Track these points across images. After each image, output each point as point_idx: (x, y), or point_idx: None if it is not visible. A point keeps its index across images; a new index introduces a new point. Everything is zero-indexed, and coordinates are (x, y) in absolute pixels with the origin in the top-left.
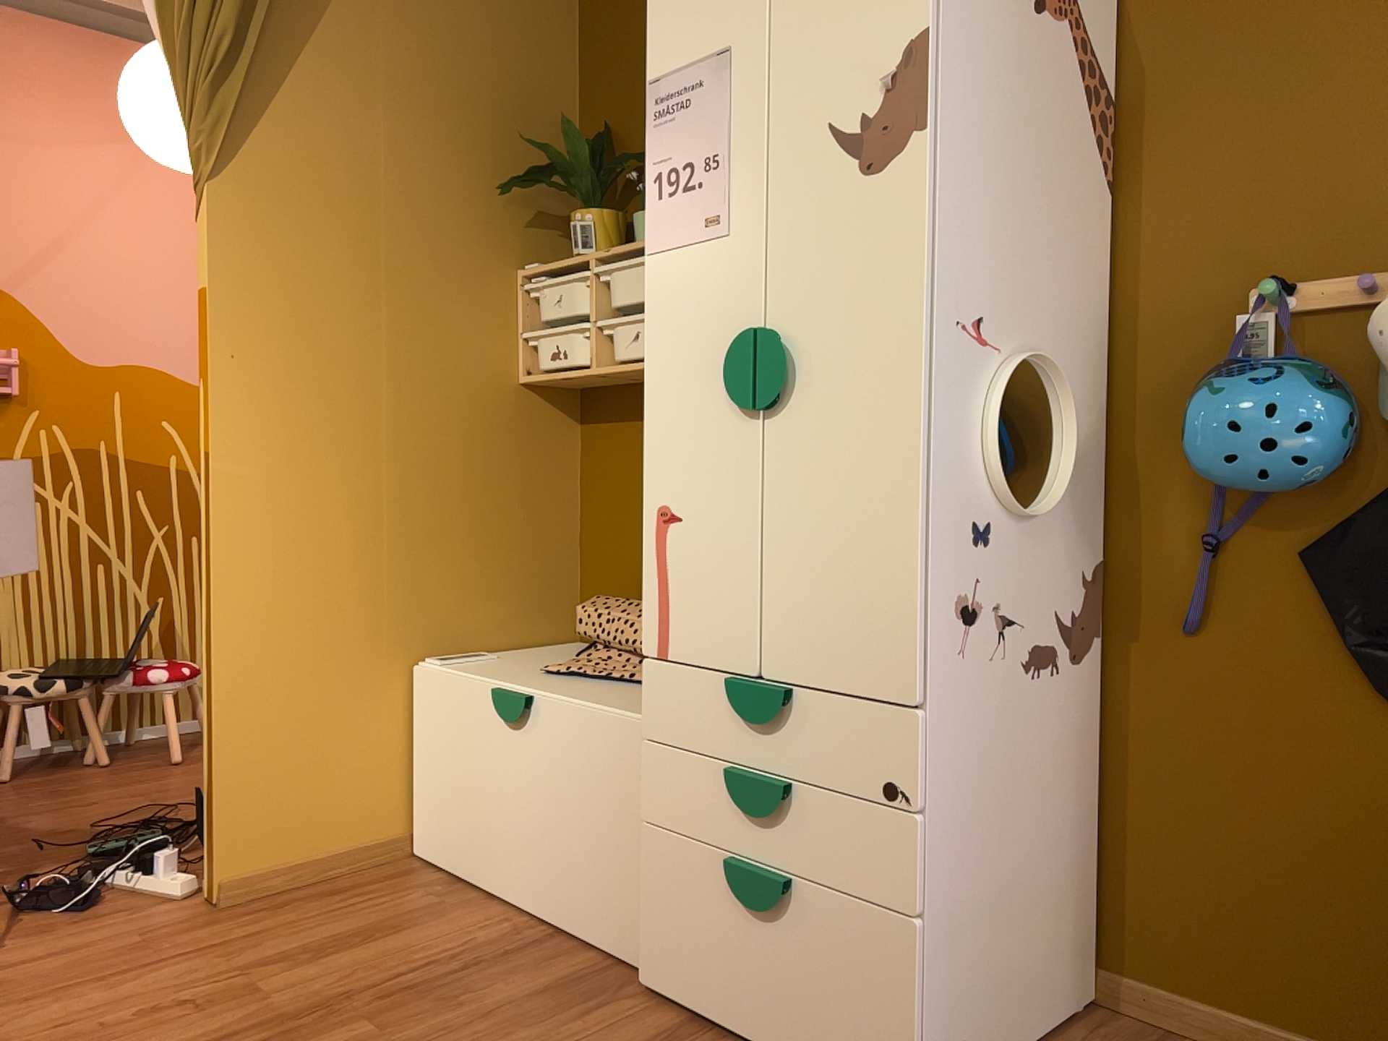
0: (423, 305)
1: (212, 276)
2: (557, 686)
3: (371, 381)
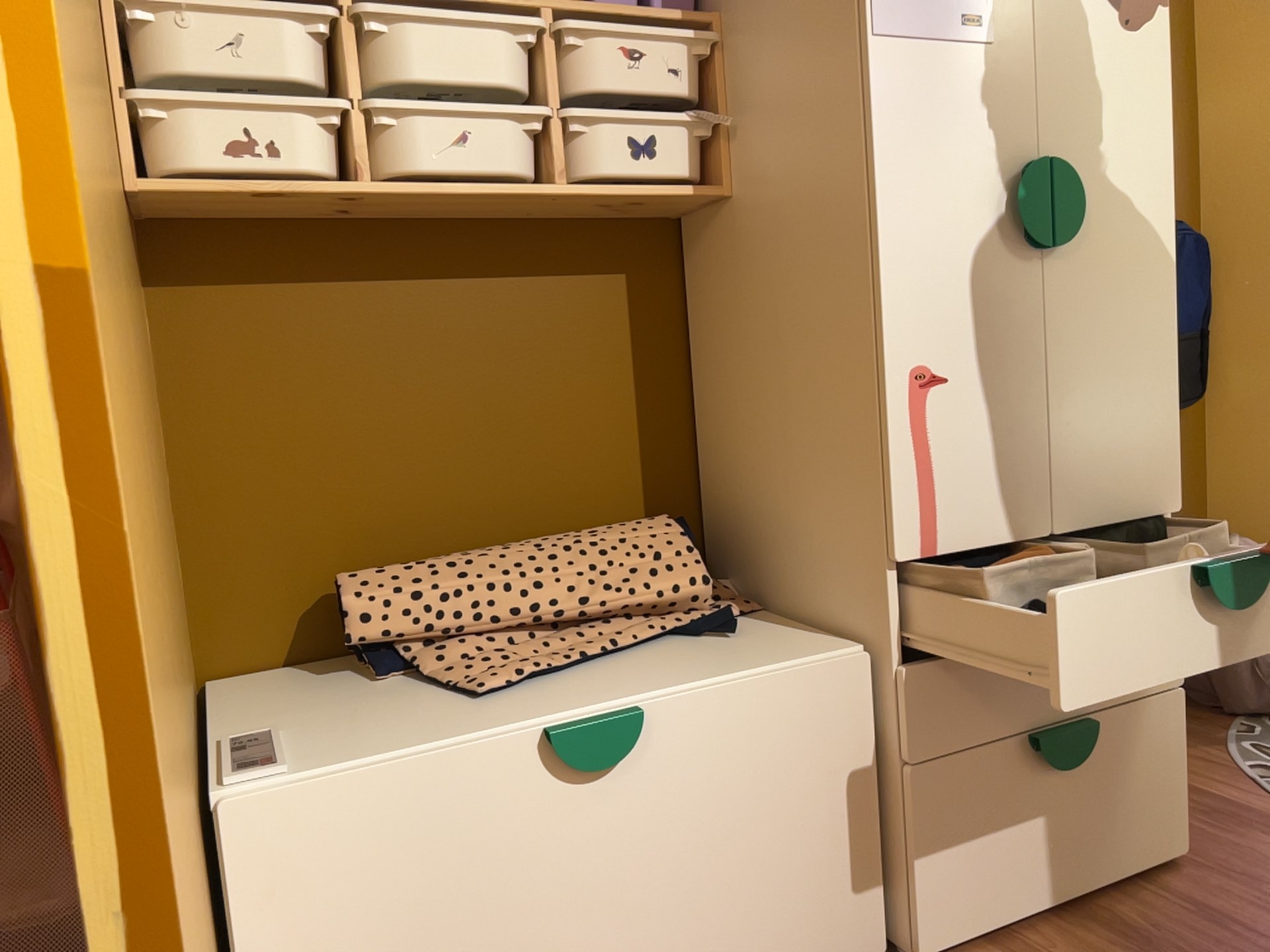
0: None
1: None
2: (595, 690)
3: None
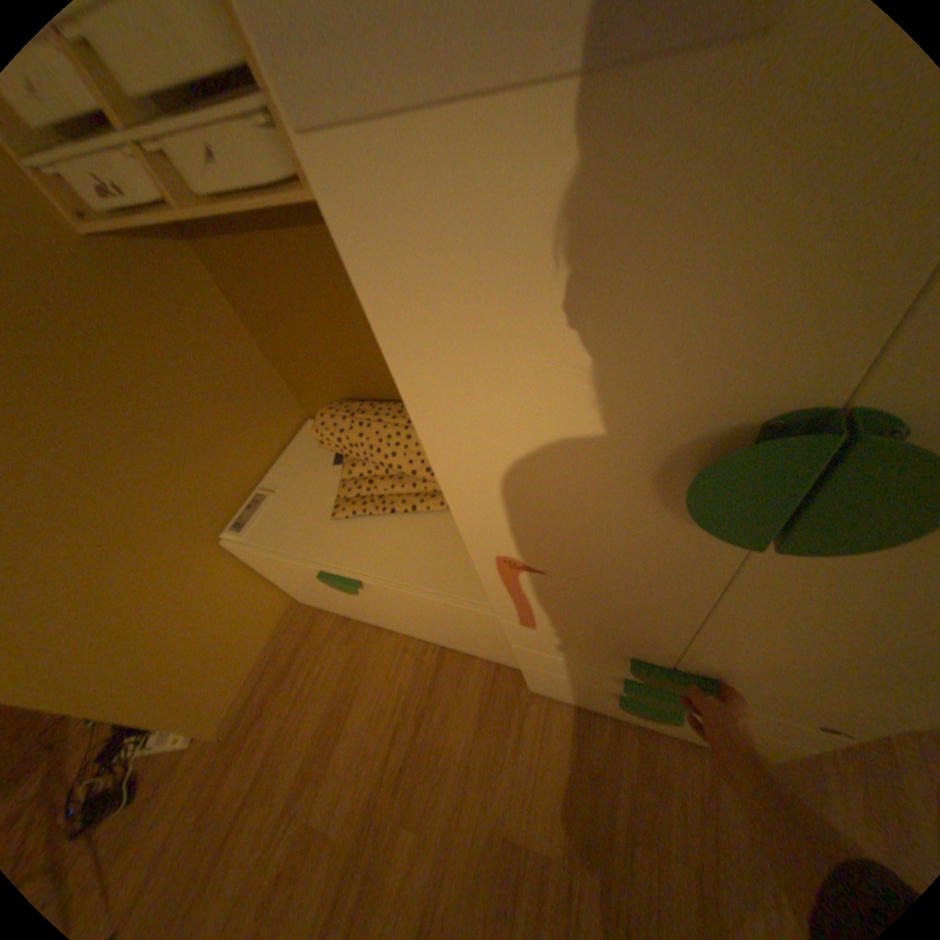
0: None
1: None
2: (366, 547)
3: None
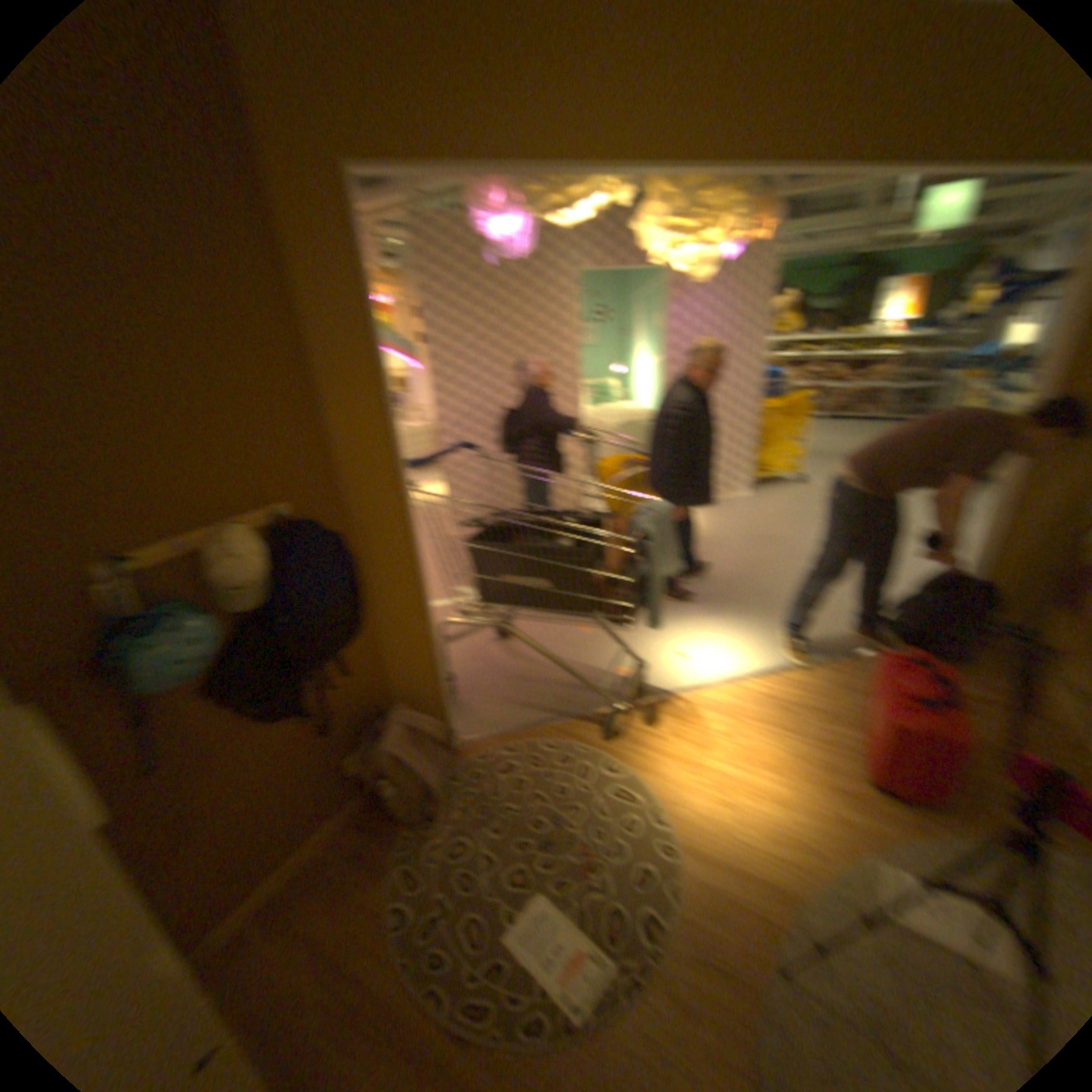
0: None
1: None
2: None
3: None
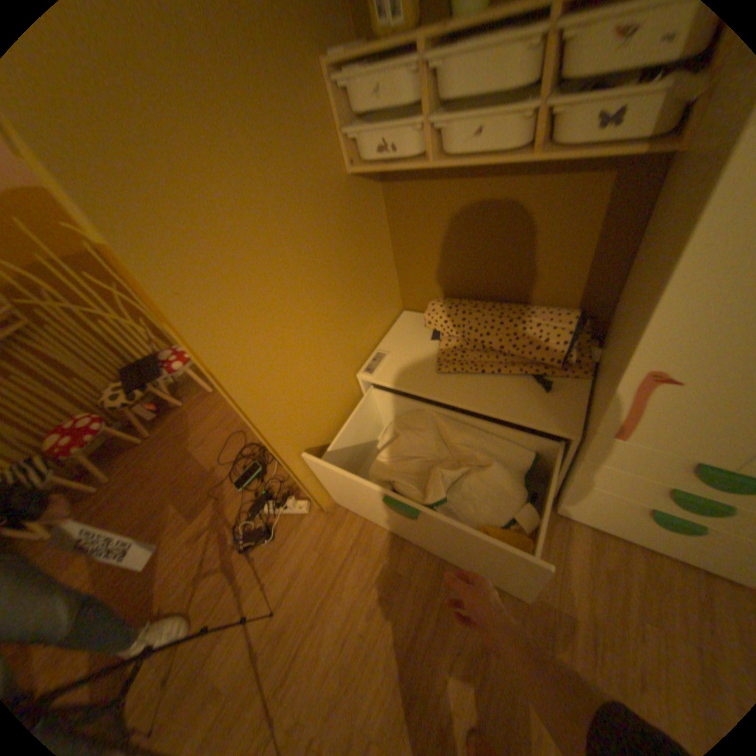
0: (274, 143)
1: (100, 227)
2: (466, 391)
3: (272, 240)
